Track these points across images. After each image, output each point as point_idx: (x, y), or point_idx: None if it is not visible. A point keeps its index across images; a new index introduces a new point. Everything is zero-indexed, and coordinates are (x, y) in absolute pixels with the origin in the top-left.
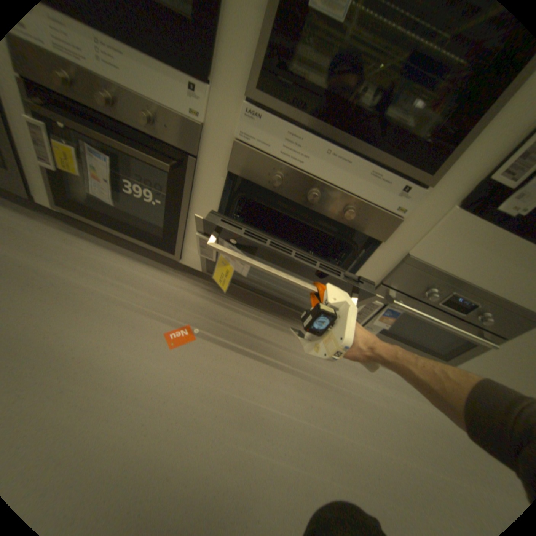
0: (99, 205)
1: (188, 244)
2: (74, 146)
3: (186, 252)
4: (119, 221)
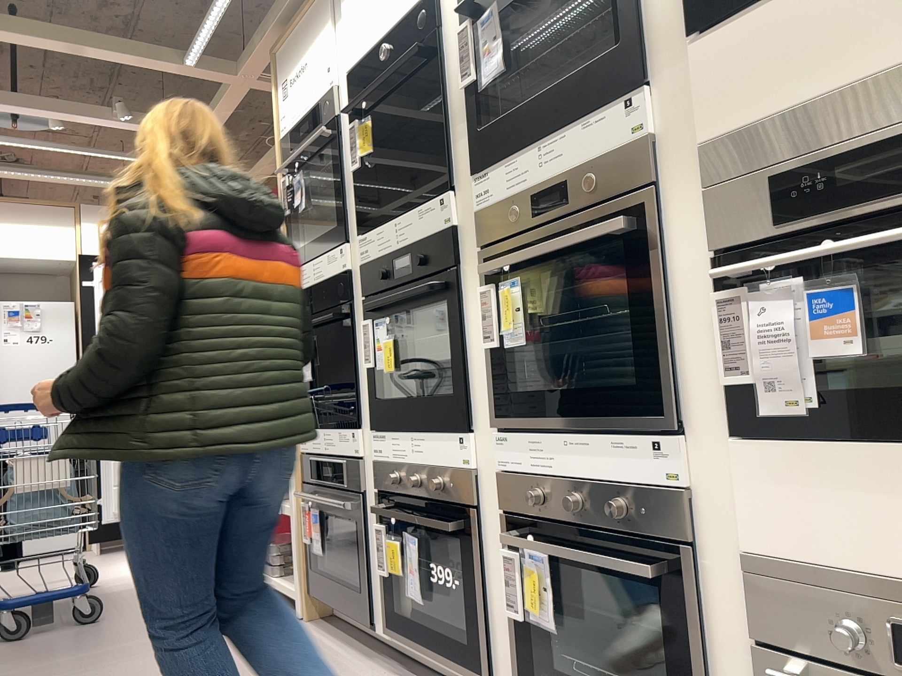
0: (426, 623)
1: (497, 654)
2: (401, 542)
3: (499, 673)
4: (431, 633)
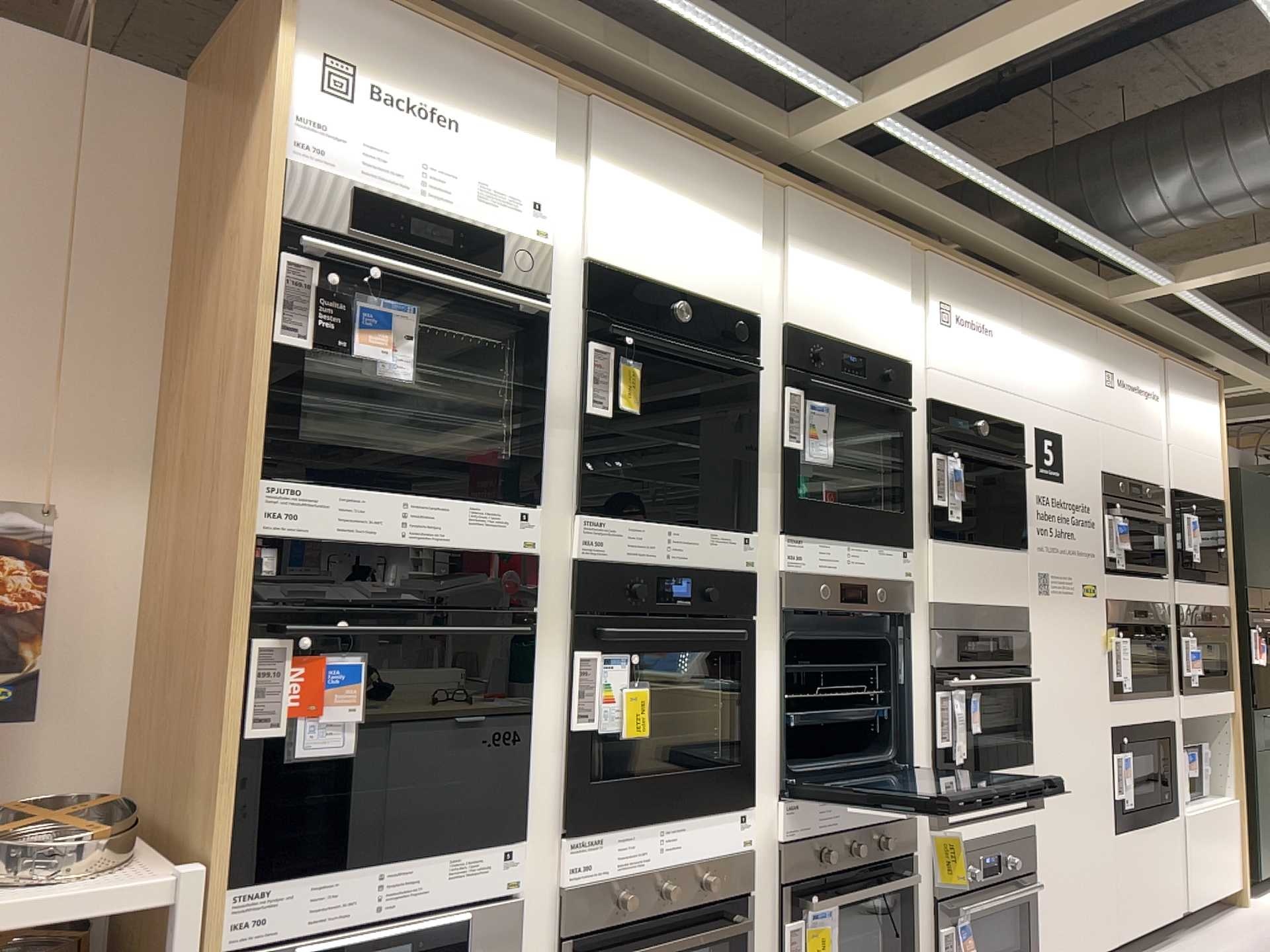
0: None
1: None
2: None
3: None
4: None
